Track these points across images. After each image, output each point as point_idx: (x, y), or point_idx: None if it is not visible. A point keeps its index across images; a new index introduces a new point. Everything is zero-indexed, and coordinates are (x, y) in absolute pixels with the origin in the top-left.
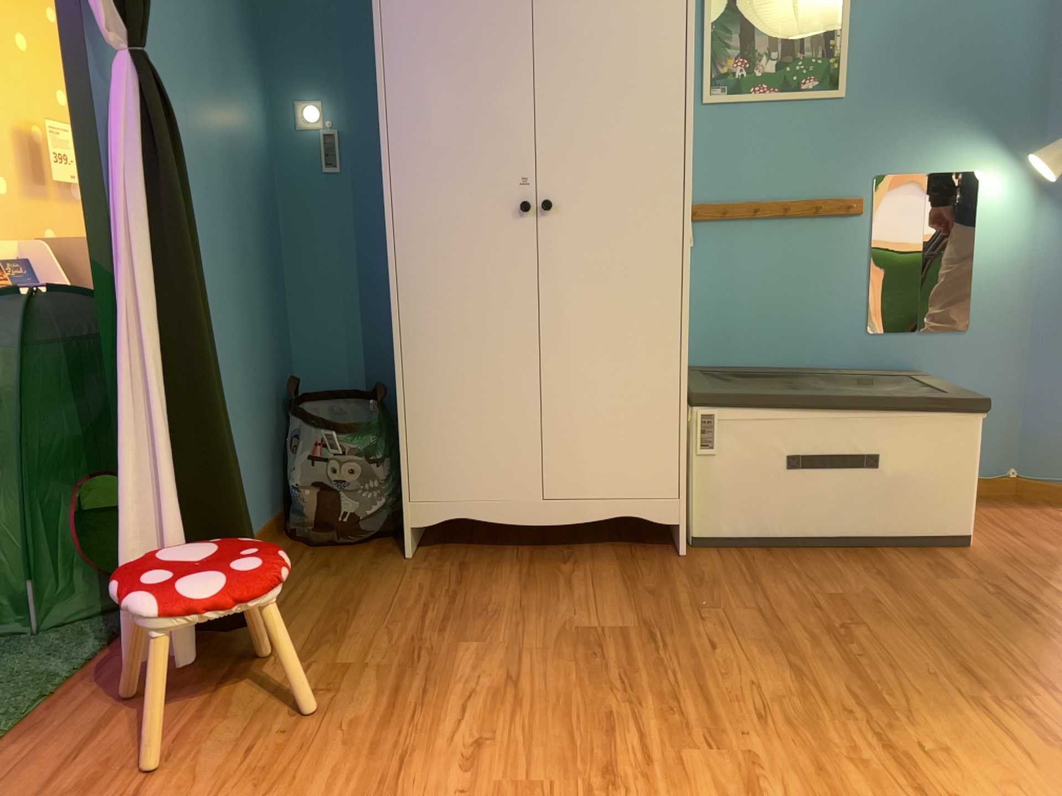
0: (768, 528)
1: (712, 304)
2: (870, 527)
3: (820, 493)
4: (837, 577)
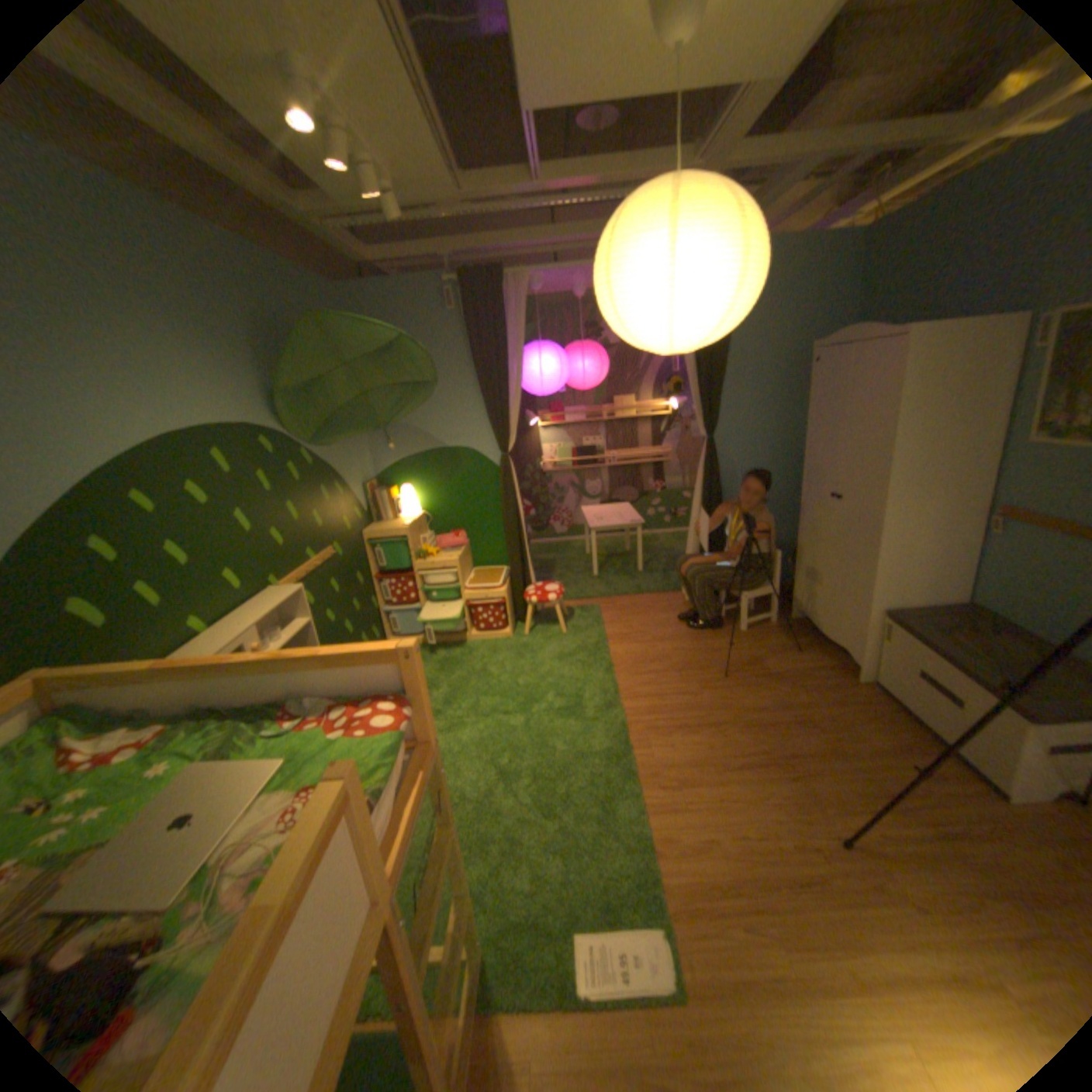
0: (903, 702)
1: (1007, 577)
2: (949, 743)
3: (928, 703)
4: (880, 735)
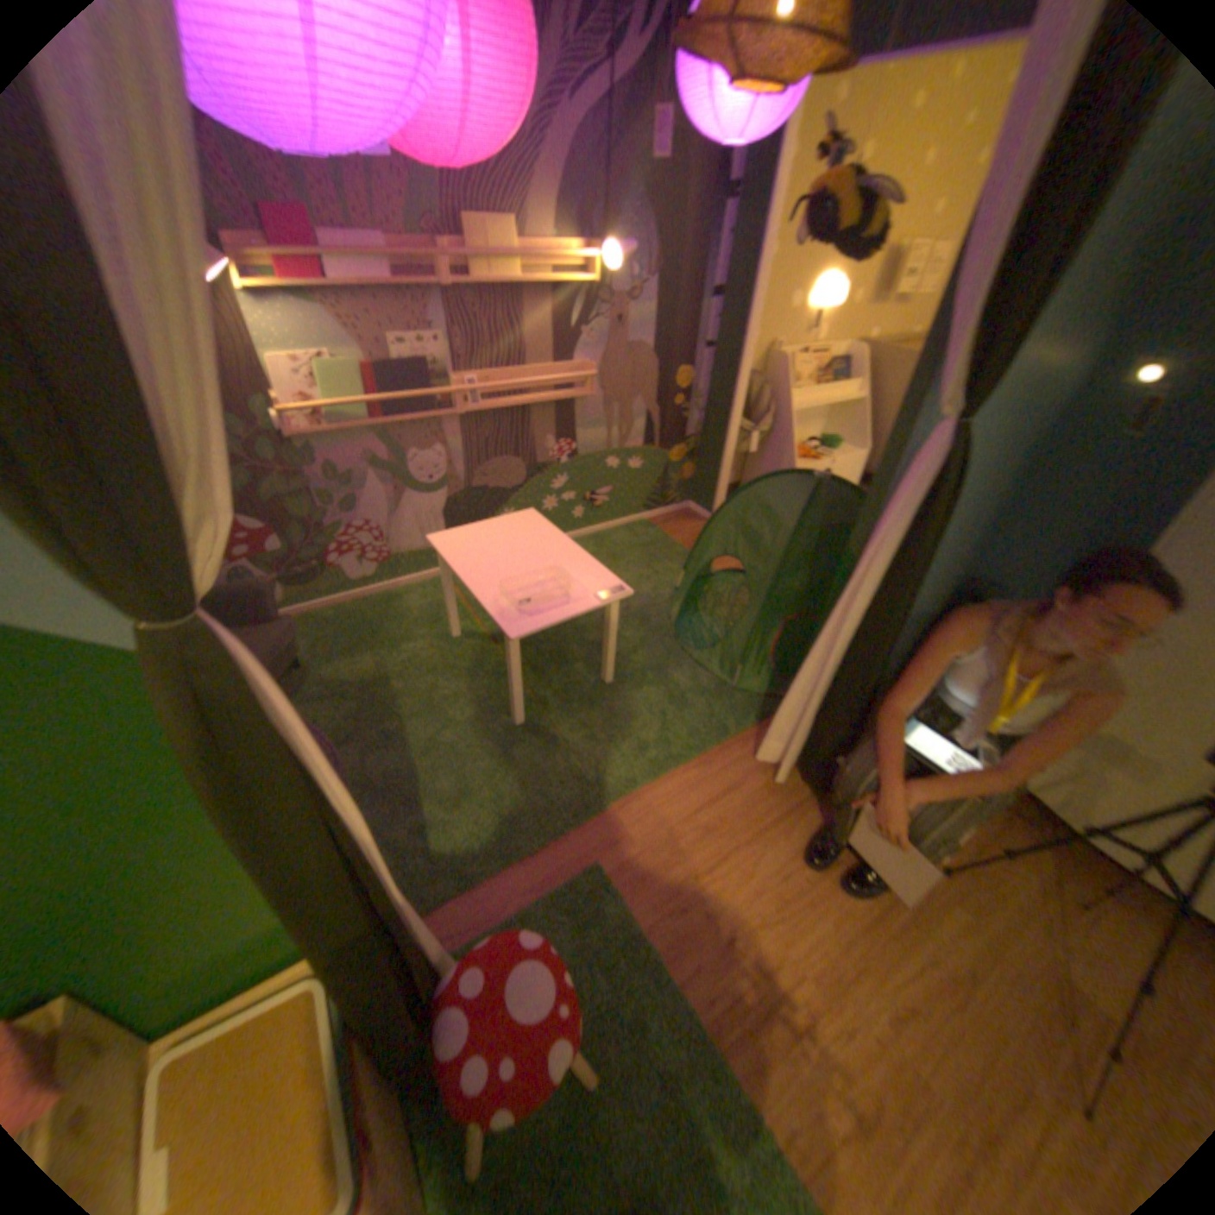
0: None
1: None
2: None
3: None
4: None
